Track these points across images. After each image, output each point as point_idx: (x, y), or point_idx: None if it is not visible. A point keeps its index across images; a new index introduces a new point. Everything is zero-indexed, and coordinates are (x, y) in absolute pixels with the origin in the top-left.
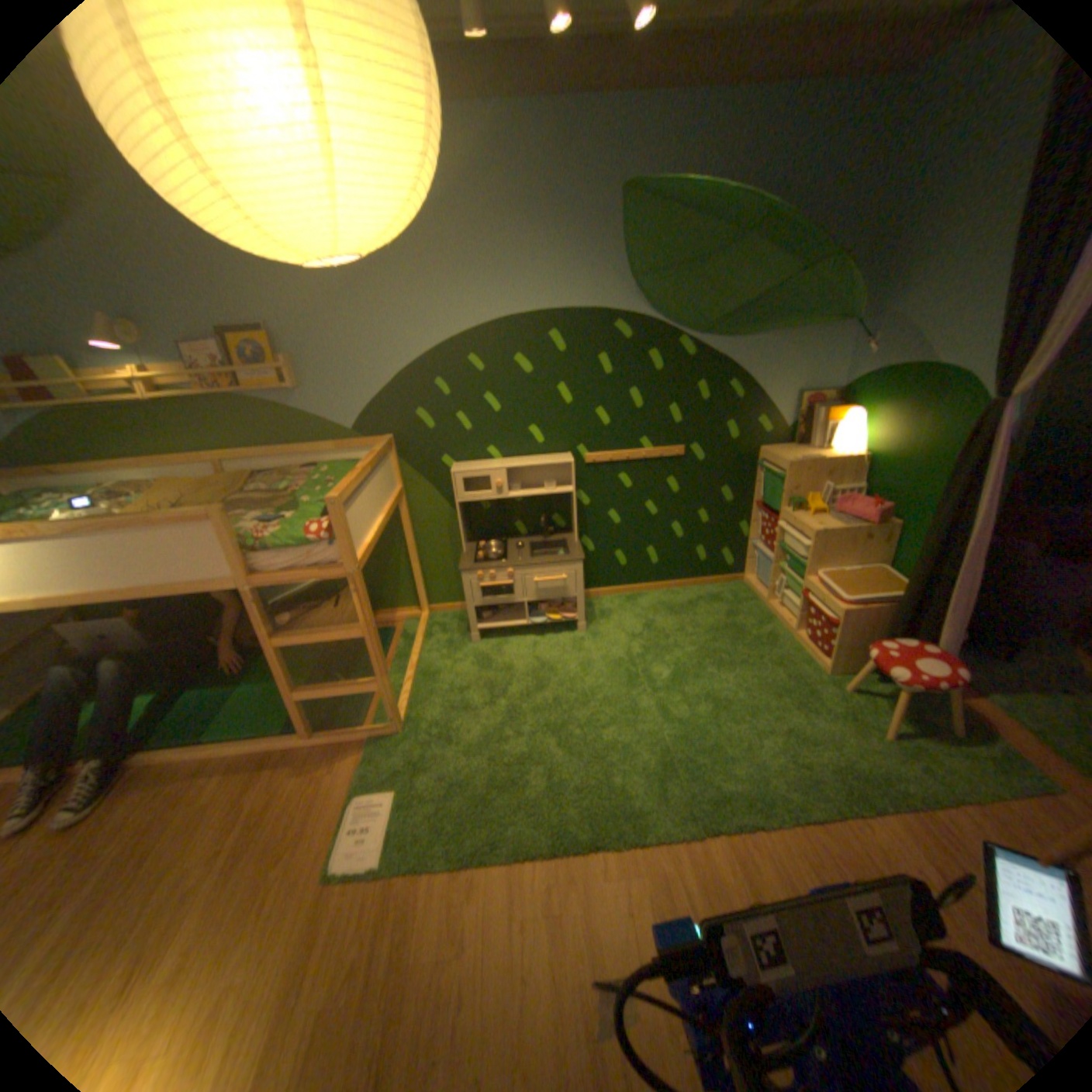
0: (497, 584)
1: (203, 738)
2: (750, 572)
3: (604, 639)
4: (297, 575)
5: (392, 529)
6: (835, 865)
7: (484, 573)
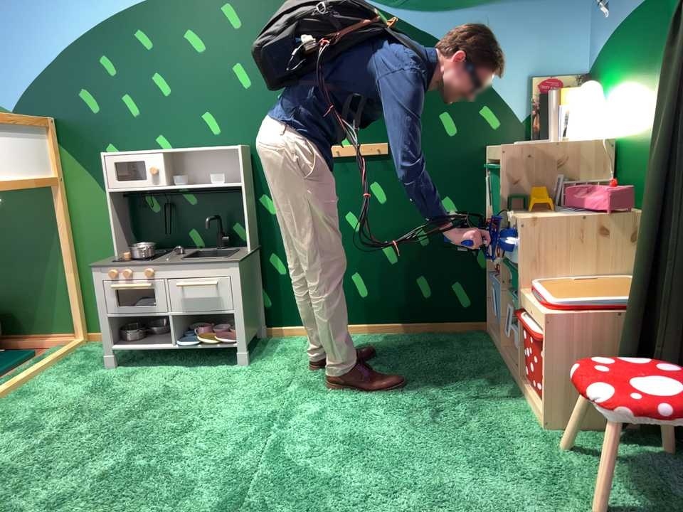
0: (132, 286)
1: None
2: (489, 313)
3: (266, 374)
4: None
5: (50, 230)
6: None
7: (118, 270)
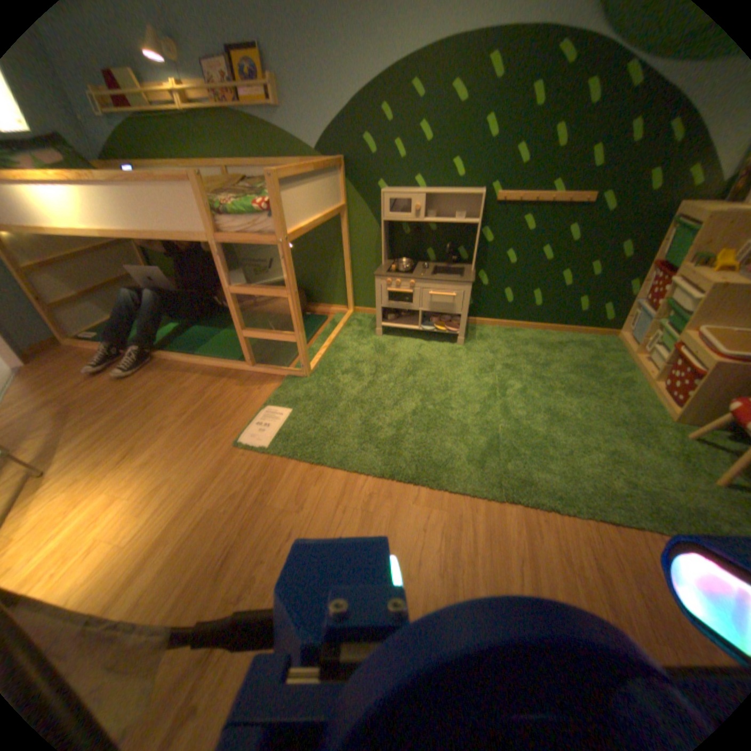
0: (399, 290)
1: (195, 351)
2: (626, 327)
3: (475, 352)
4: (244, 237)
5: (334, 240)
6: (615, 554)
7: (391, 279)
